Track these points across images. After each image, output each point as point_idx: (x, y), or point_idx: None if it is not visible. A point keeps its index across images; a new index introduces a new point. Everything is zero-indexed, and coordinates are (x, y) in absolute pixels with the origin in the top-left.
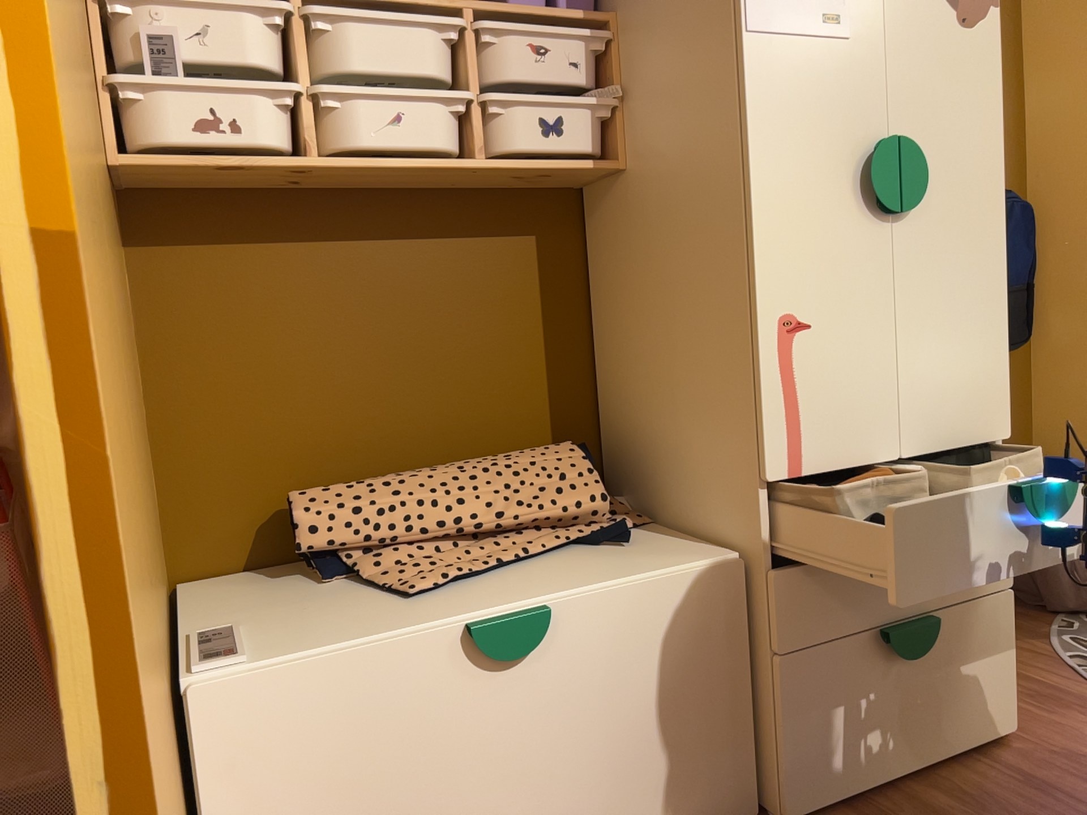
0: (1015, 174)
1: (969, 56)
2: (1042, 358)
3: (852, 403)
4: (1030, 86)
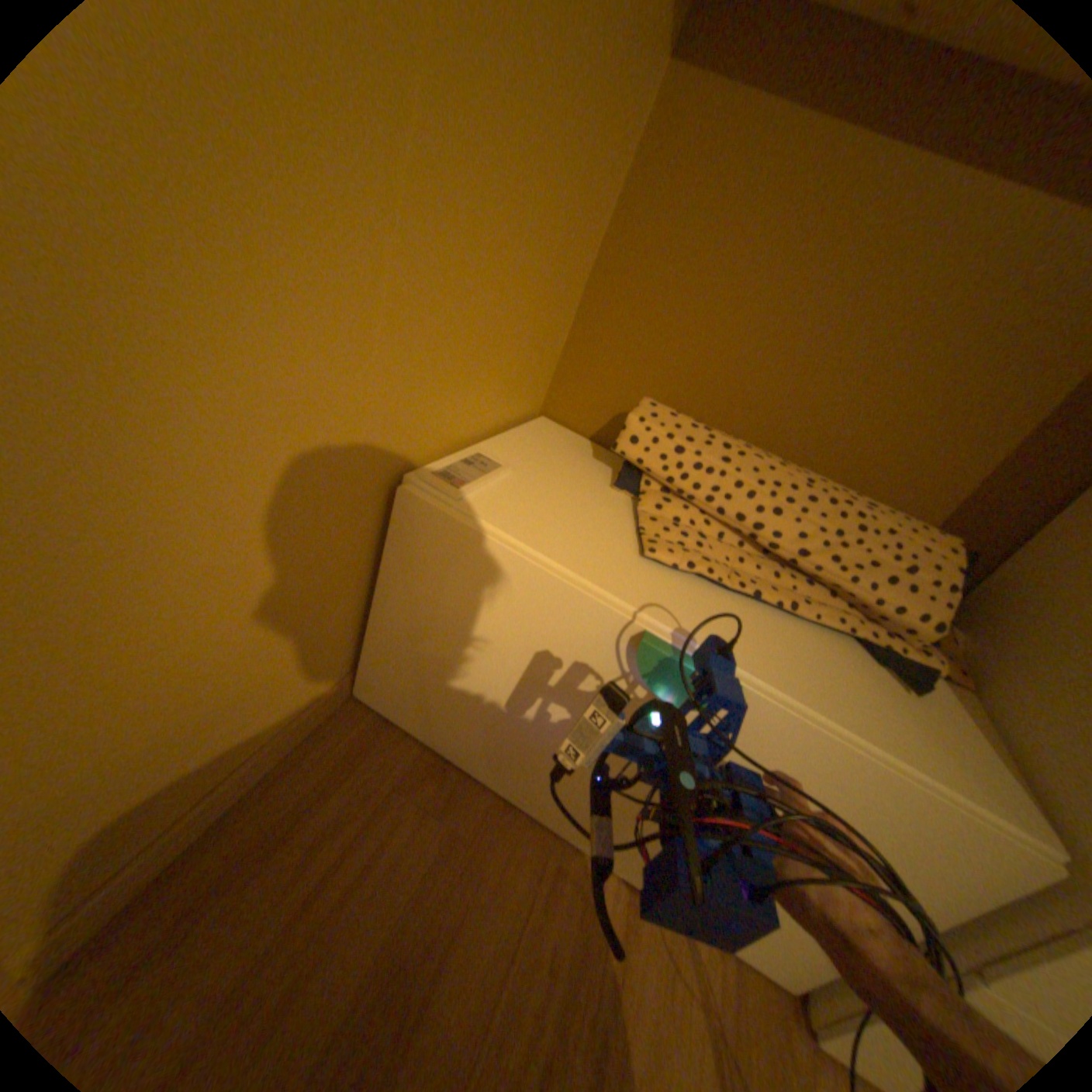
0: None
1: None
2: None
3: None
4: None
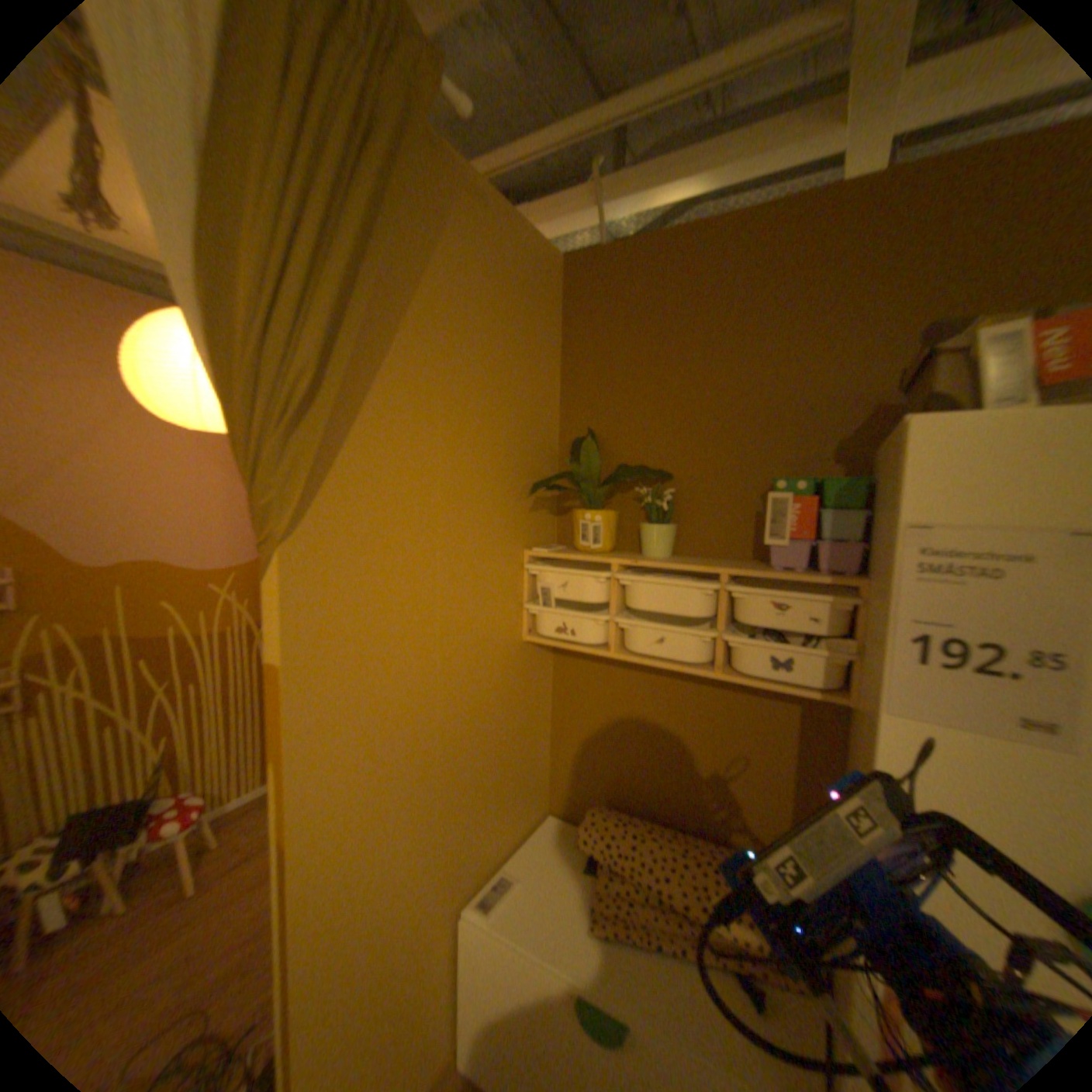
0: None
1: None
2: None
3: None
4: None
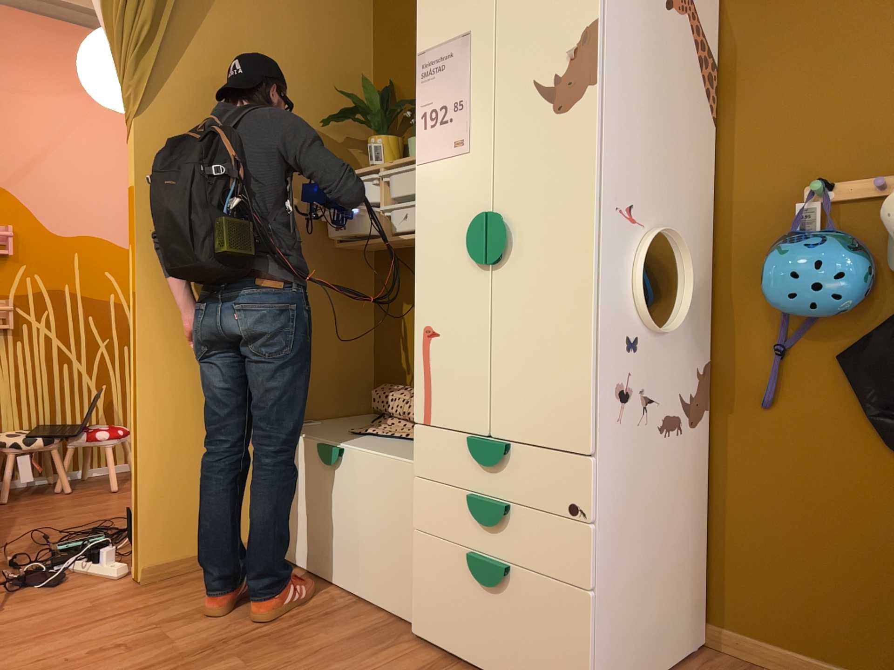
0: None
1: (562, 135)
2: None
3: (459, 388)
4: None
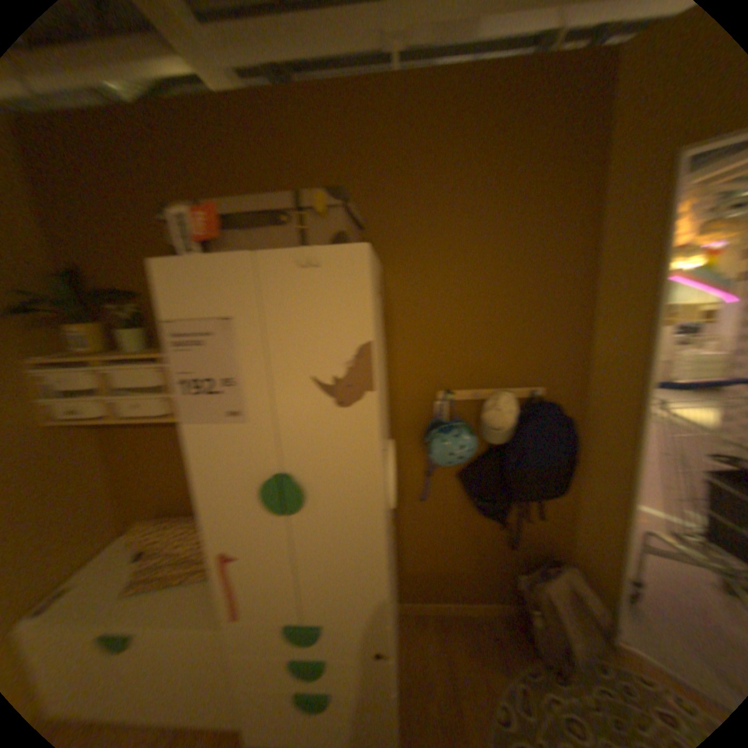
0: (579, 389)
1: (345, 425)
2: (587, 504)
3: (264, 598)
4: (600, 332)
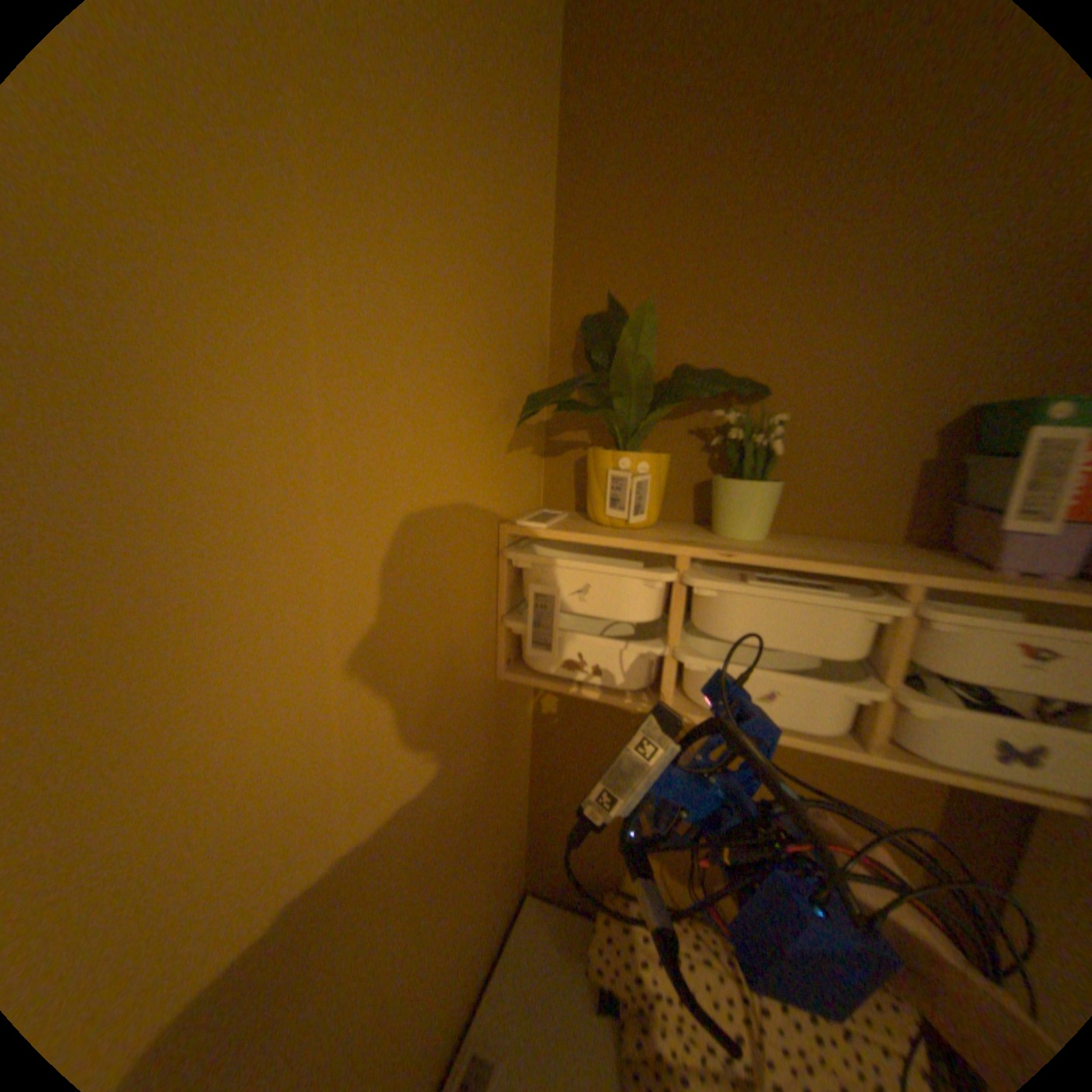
0: None
1: None
2: None
3: None
4: None
